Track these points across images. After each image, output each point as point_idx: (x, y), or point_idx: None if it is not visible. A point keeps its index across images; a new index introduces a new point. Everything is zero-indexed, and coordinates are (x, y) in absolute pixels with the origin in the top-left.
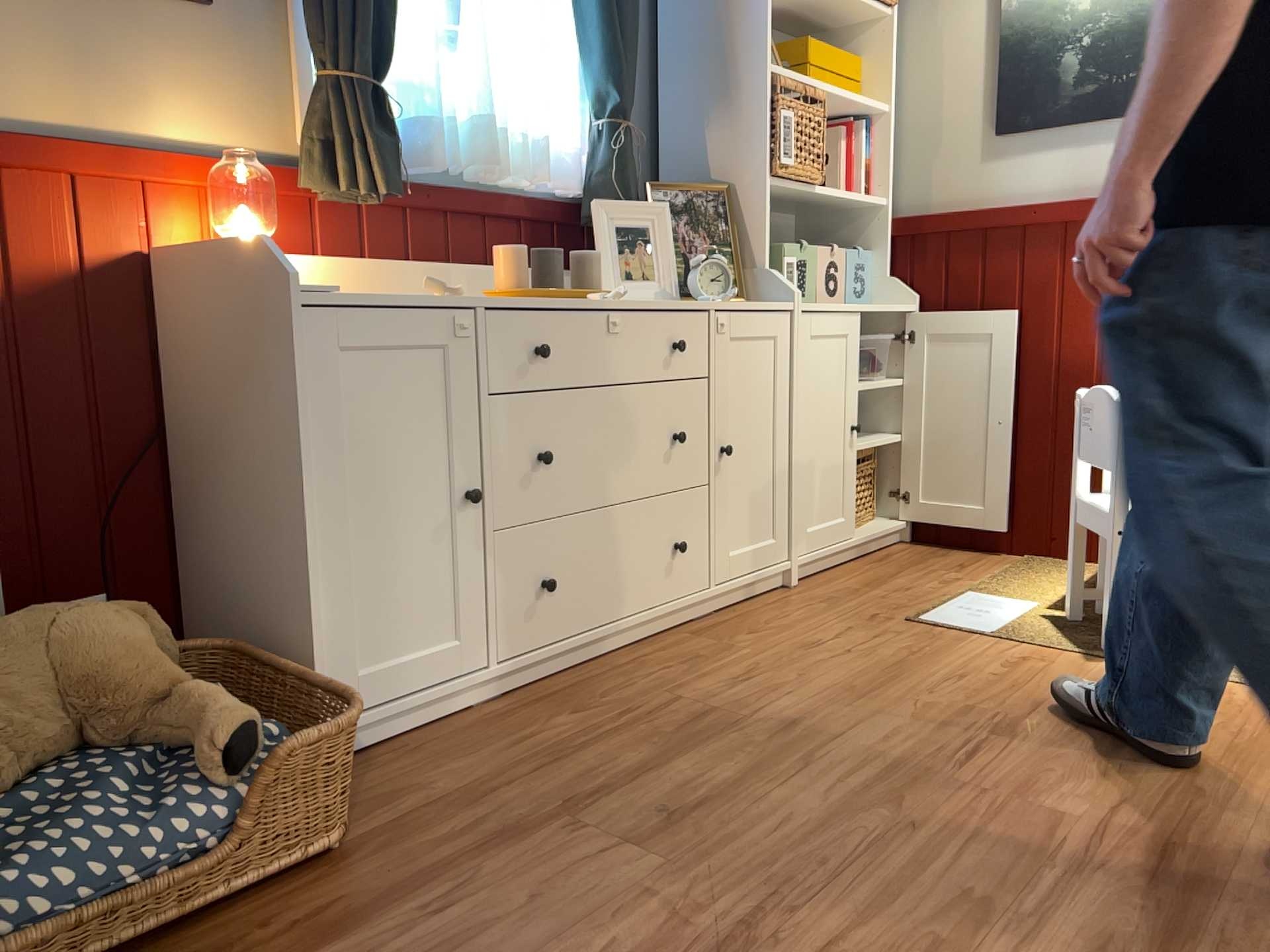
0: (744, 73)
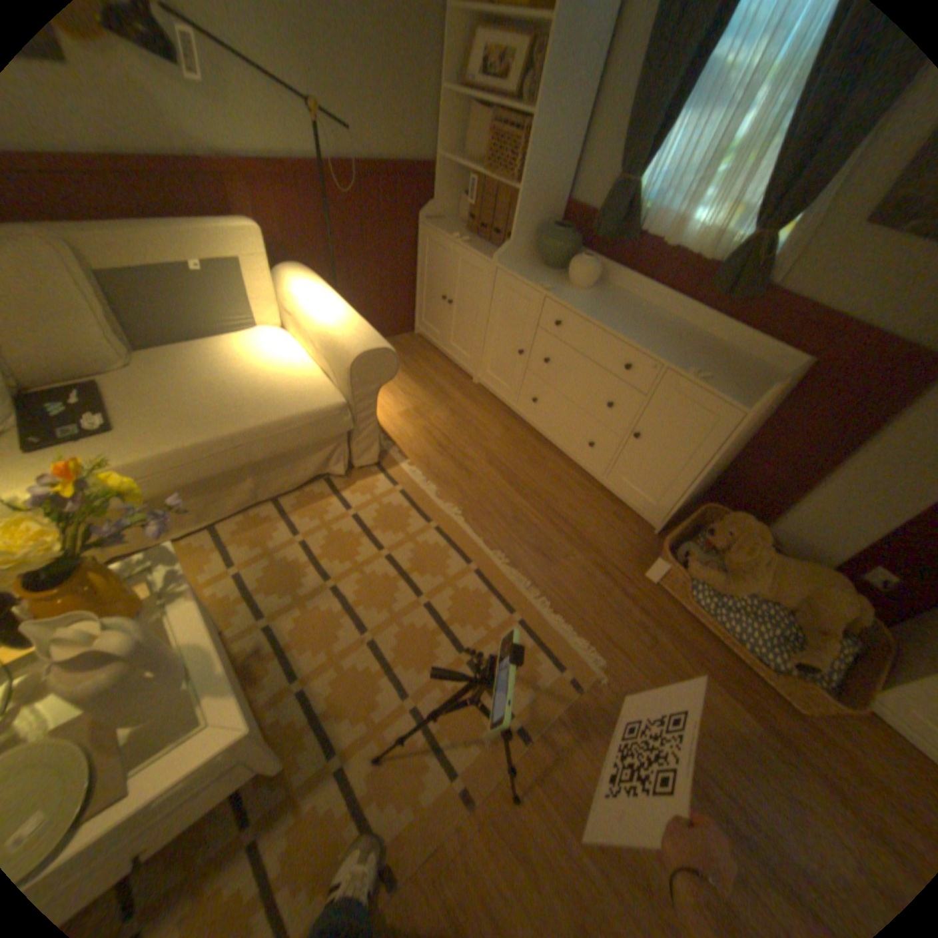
0: None
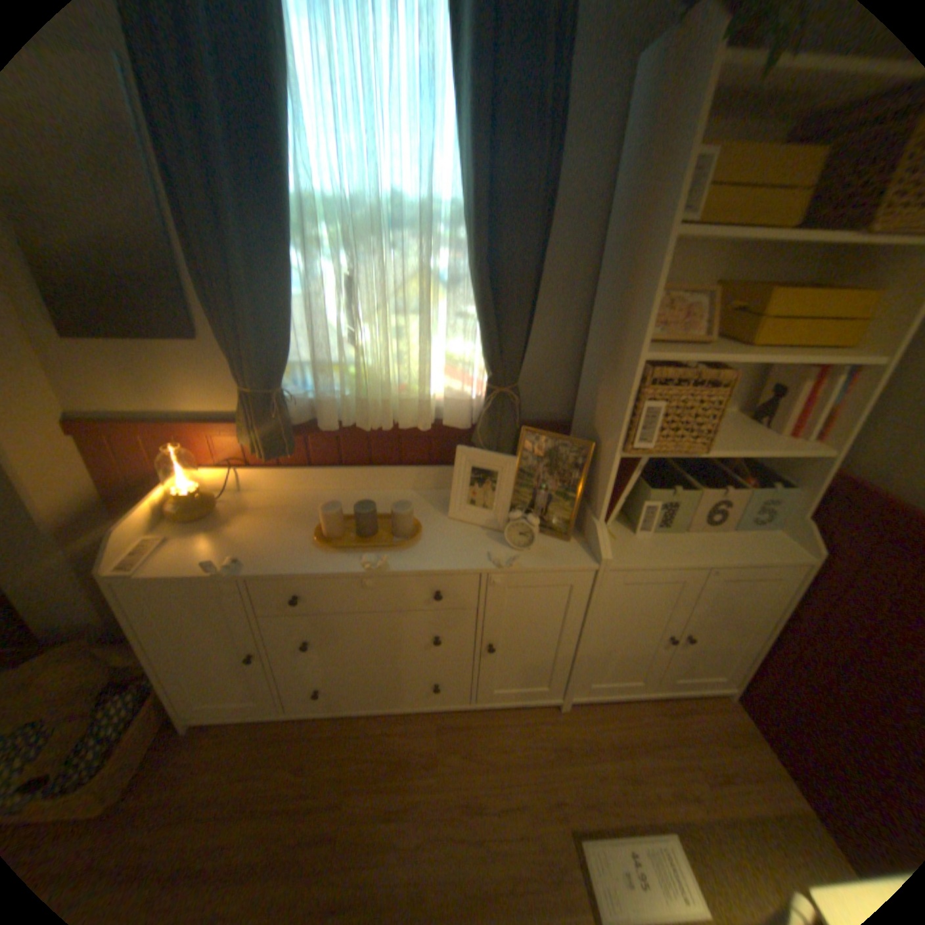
0: (628, 354)
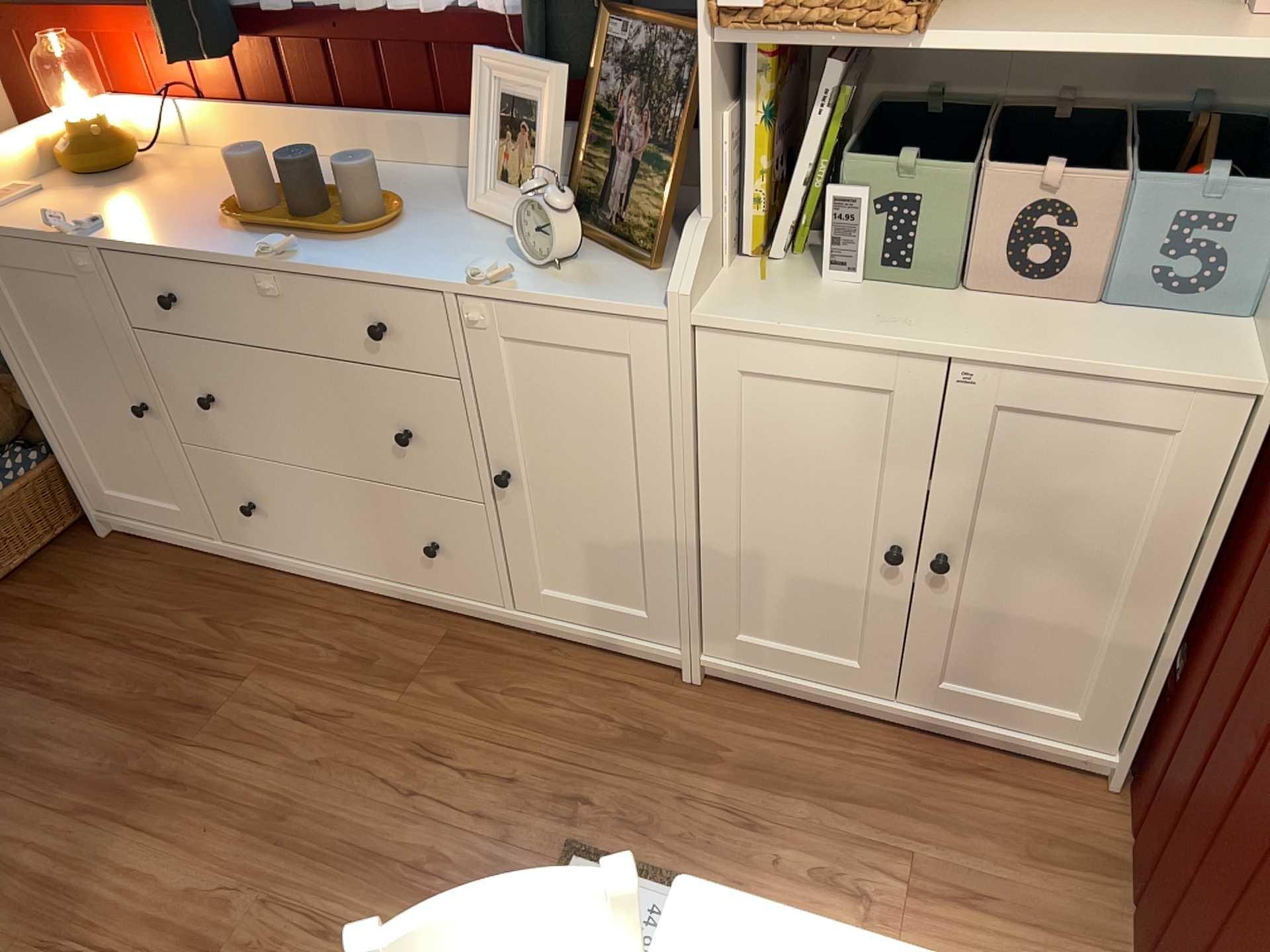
0: None
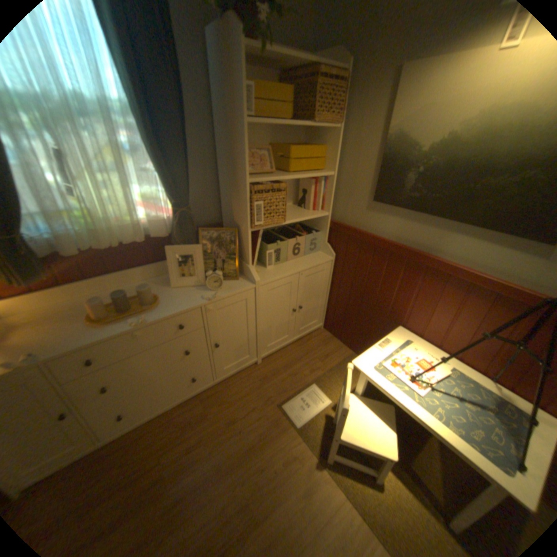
0: (241, 181)
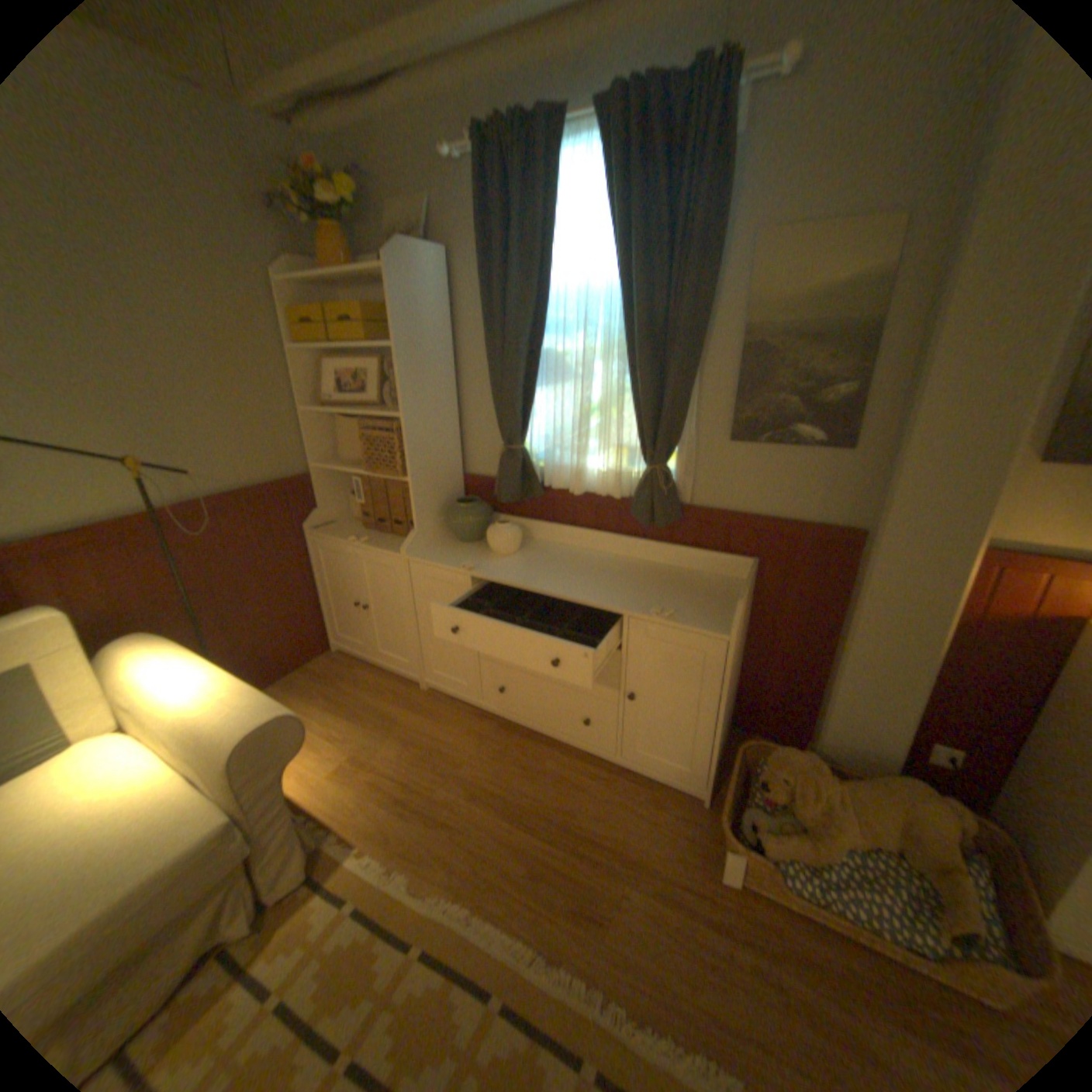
0: None
